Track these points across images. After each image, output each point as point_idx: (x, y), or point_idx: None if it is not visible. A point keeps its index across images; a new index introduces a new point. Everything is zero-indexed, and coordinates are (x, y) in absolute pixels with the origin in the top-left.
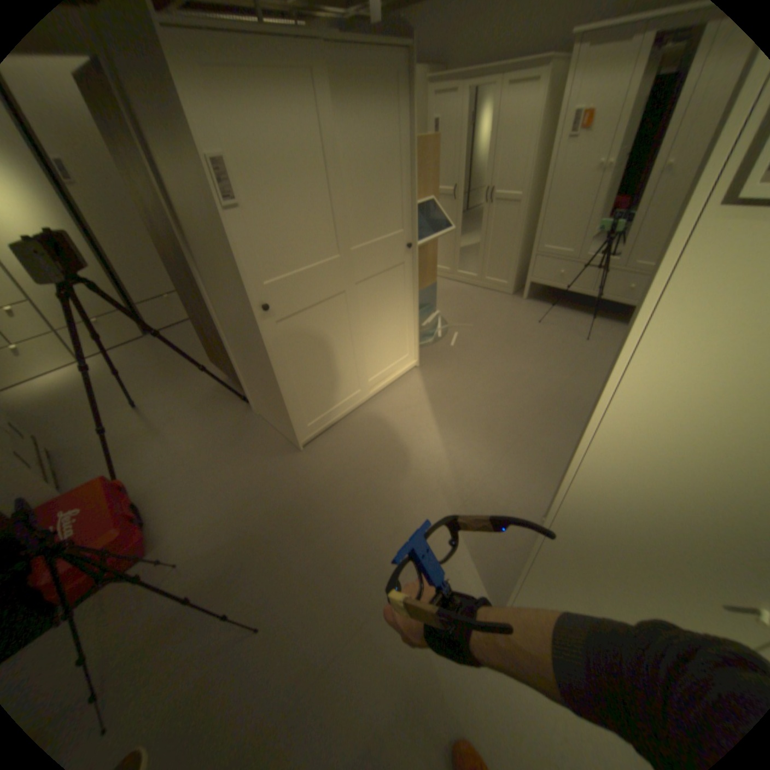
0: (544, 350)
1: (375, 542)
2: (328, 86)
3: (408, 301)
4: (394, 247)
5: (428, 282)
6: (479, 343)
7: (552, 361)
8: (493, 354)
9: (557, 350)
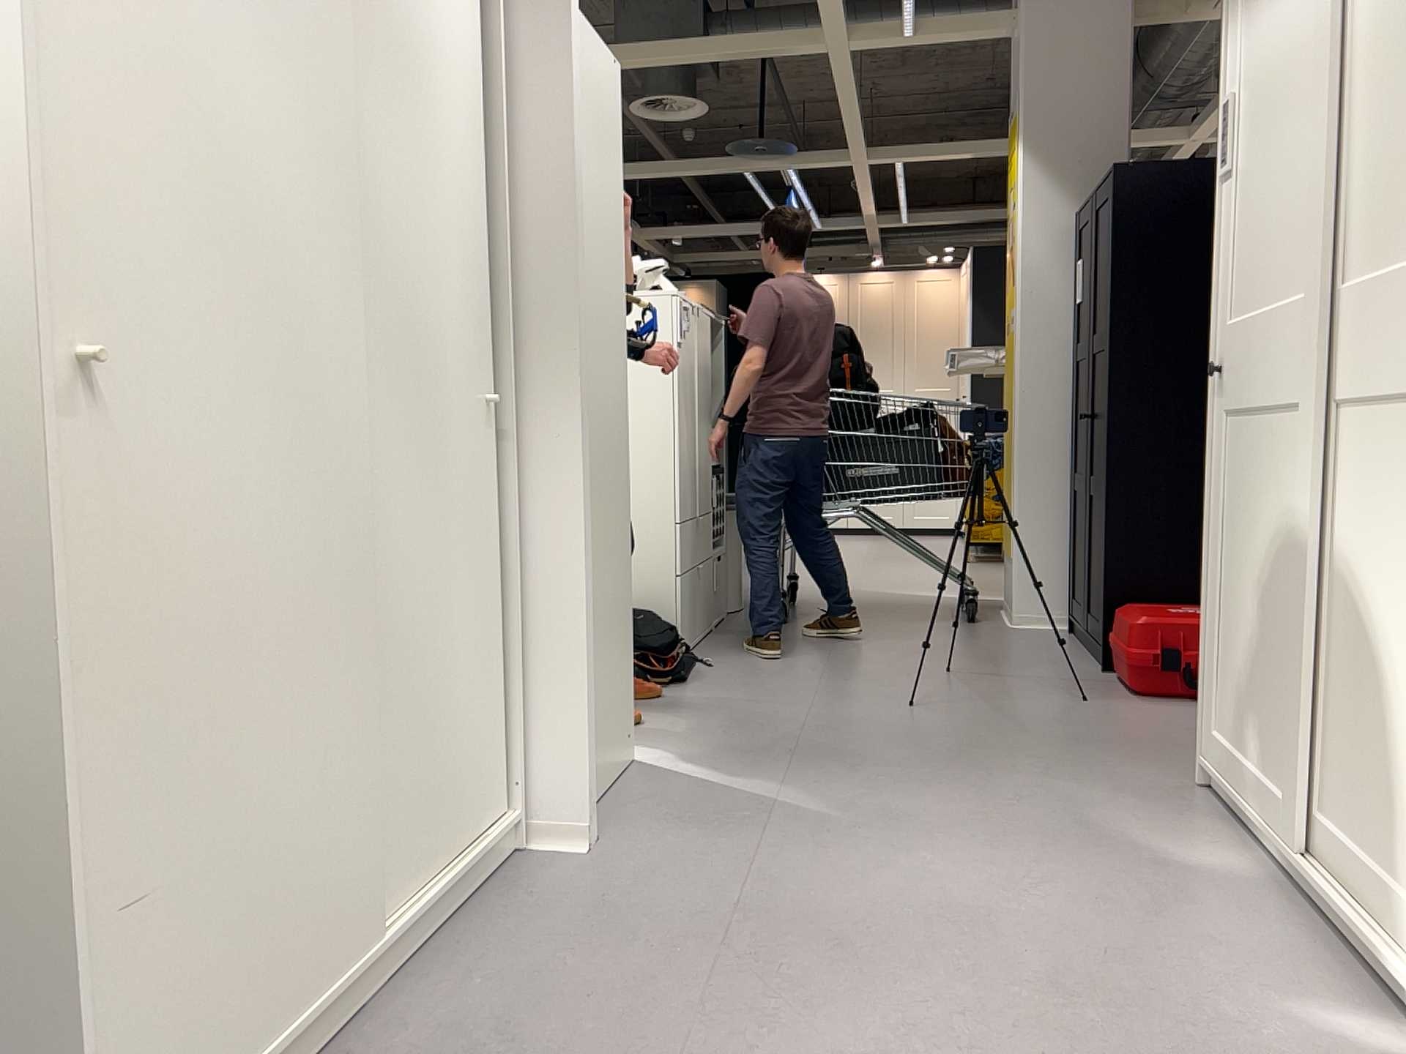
0: None
1: (869, 750)
2: None
3: None
4: None
5: None
6: None
7: None
8: None
9: None
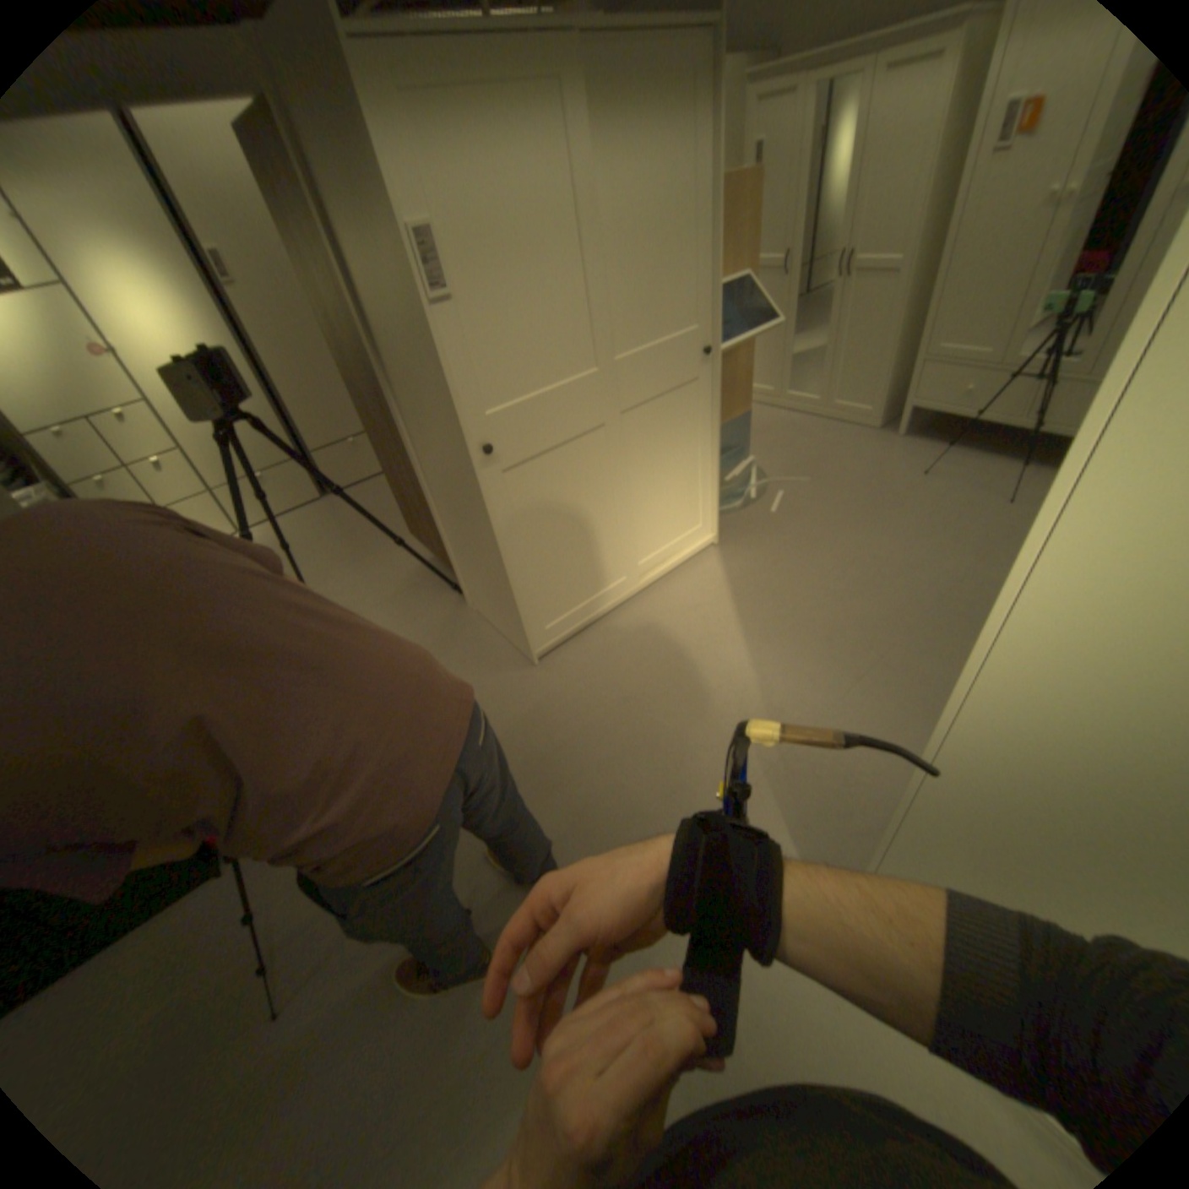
0: (931, 521)
1: (642, 805)
2: (586, 105)
3: (704, 441)
4: (683, 355)
5: (738, 410)
6: (820, 509)
7: (945, 538)
8: (842, 526)
9: (956, 520)
